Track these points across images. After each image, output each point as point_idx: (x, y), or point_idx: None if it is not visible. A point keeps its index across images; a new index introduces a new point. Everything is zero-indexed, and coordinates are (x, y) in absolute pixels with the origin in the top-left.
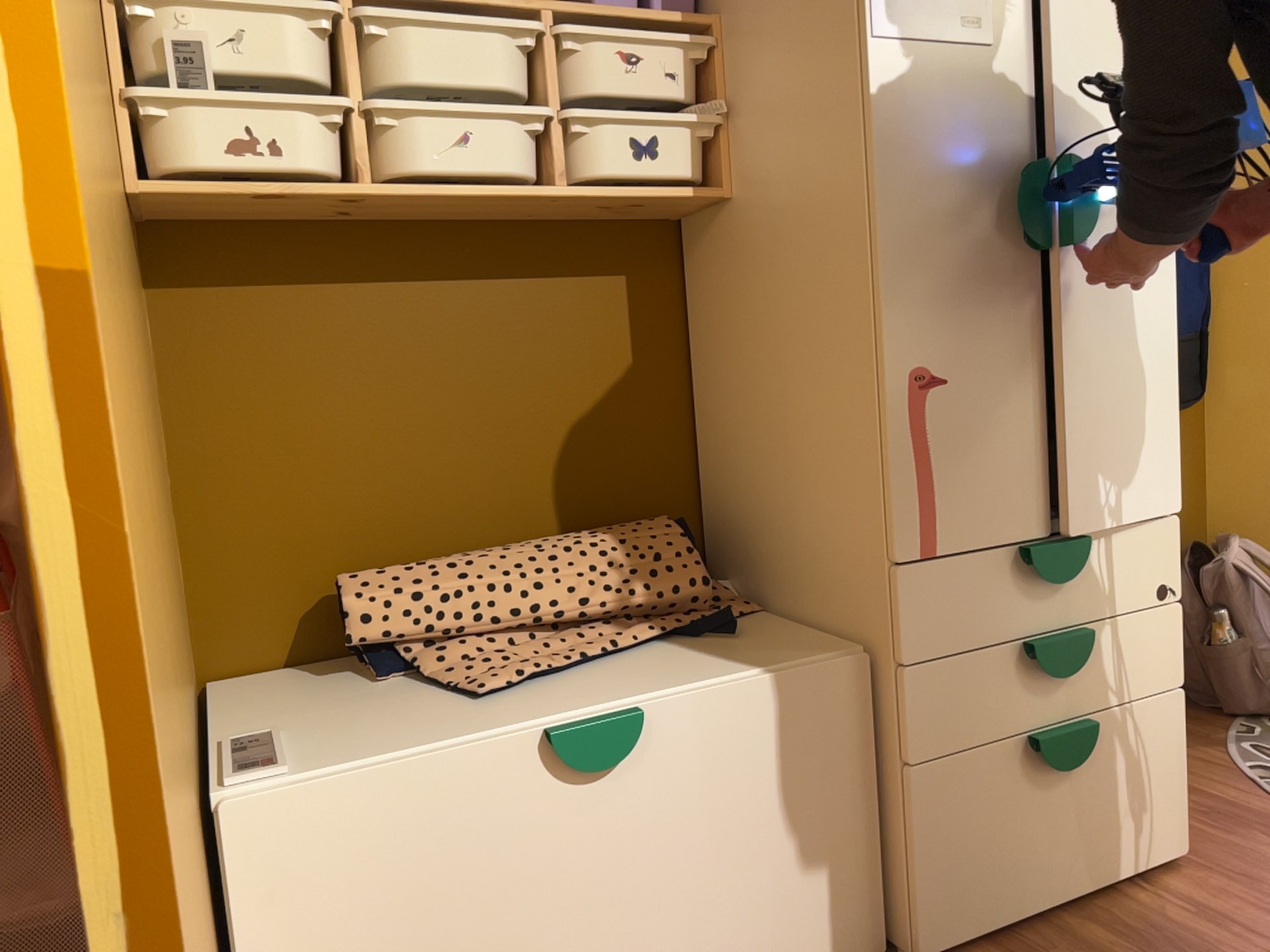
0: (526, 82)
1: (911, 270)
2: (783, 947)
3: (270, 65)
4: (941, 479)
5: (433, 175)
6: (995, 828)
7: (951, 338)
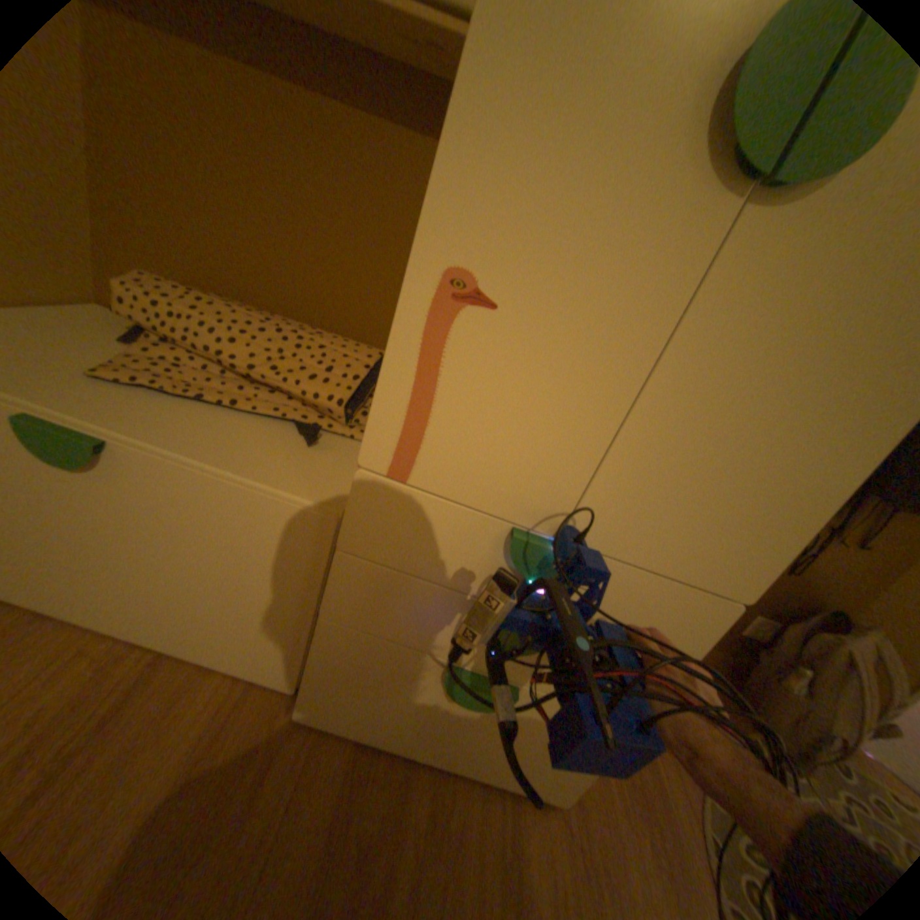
0: None
1: (502, 113)
2: (213, 643)
3: None
4: (439, 409)
5: None
6: (387, 692)
7: (524, 249)
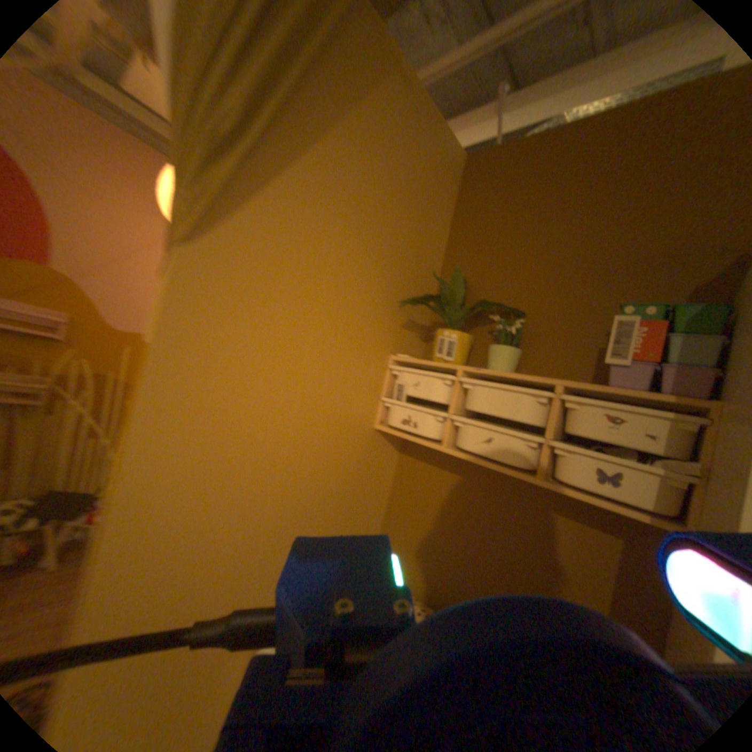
0: (540, 419)
1: None
2: None
3: (426, 394)
4: None
5: (473, 452)
6: None
7: None
